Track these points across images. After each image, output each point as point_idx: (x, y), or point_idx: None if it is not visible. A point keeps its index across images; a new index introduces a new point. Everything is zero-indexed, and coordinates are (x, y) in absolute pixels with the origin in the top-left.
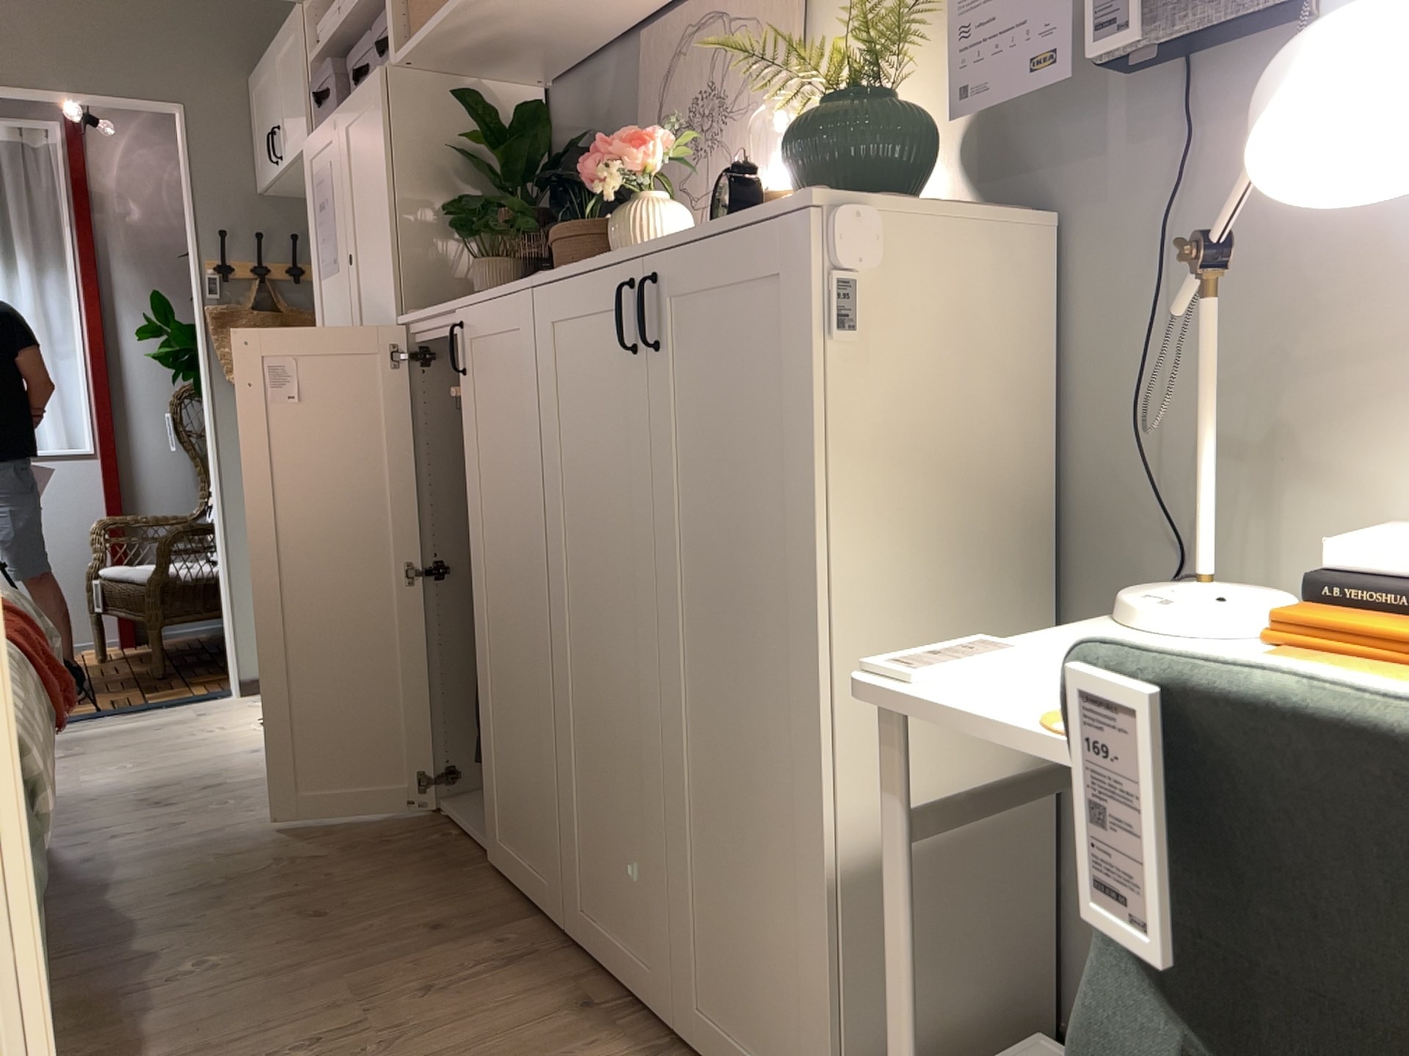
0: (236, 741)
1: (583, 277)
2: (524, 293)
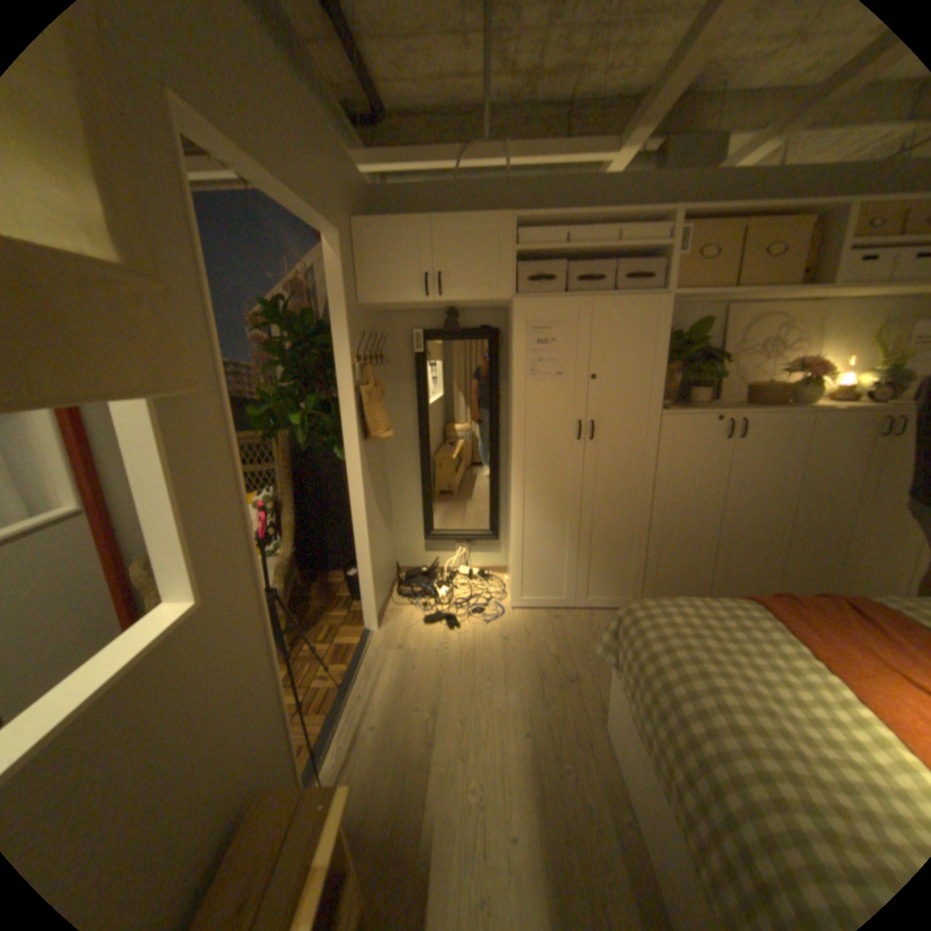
0: (481, 643)
1: (857, 413)
2: (812, 414)
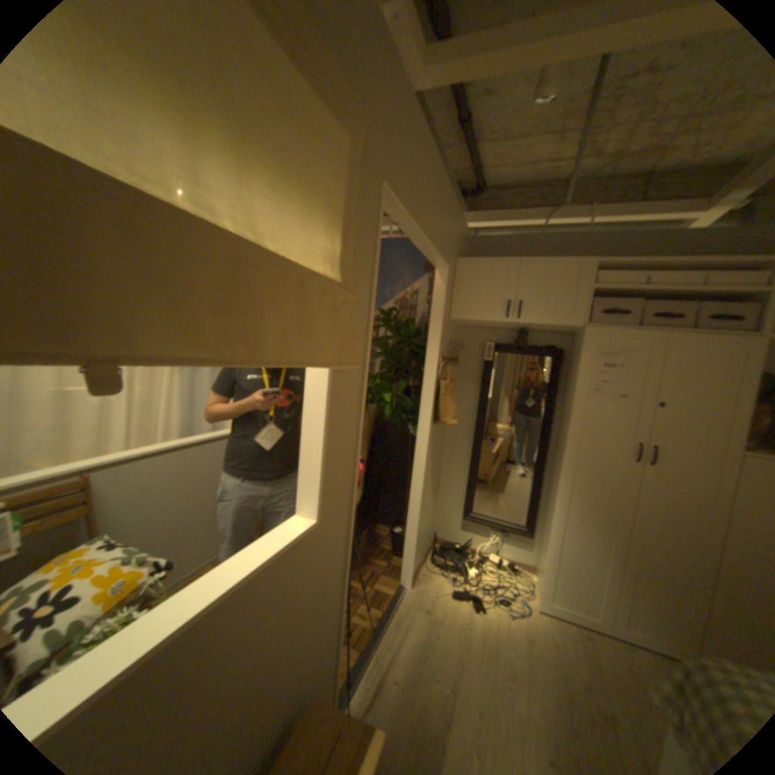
0: (506, 639)
1: None
2: None
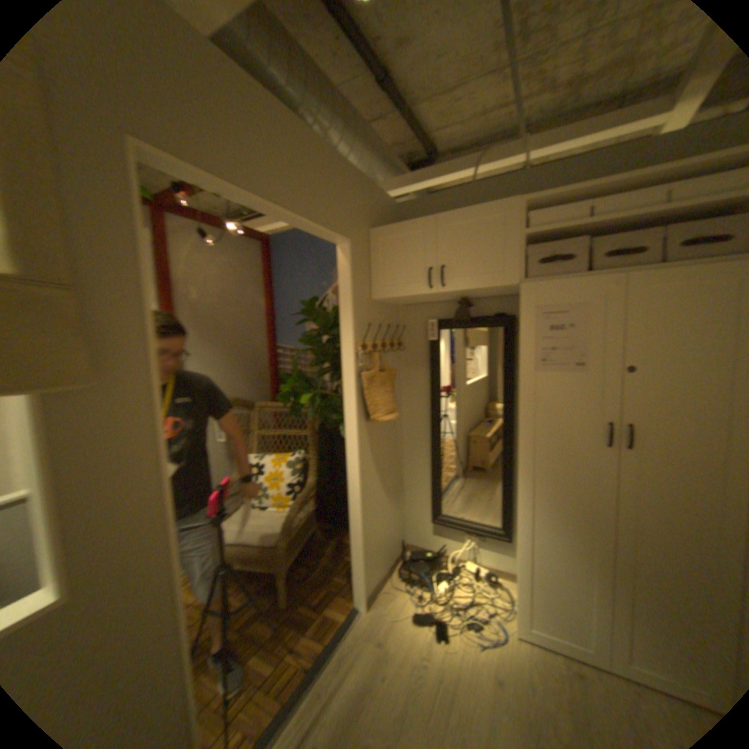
0: (467, 678)
1: None
2: None
